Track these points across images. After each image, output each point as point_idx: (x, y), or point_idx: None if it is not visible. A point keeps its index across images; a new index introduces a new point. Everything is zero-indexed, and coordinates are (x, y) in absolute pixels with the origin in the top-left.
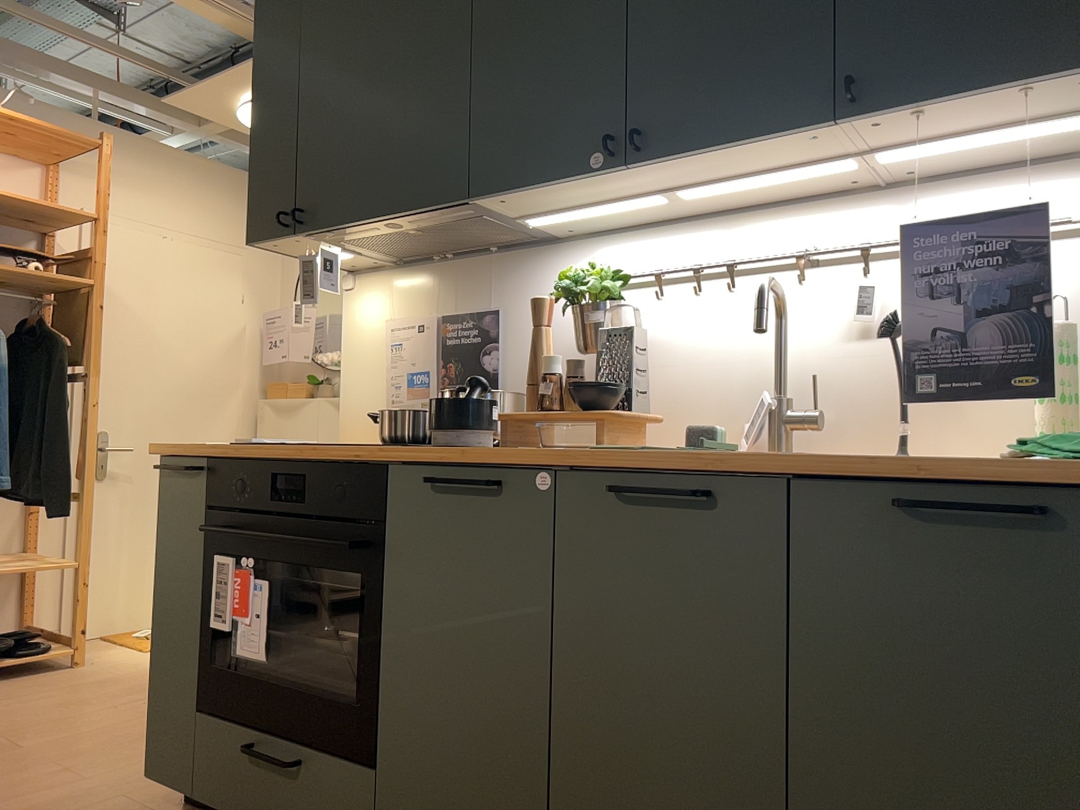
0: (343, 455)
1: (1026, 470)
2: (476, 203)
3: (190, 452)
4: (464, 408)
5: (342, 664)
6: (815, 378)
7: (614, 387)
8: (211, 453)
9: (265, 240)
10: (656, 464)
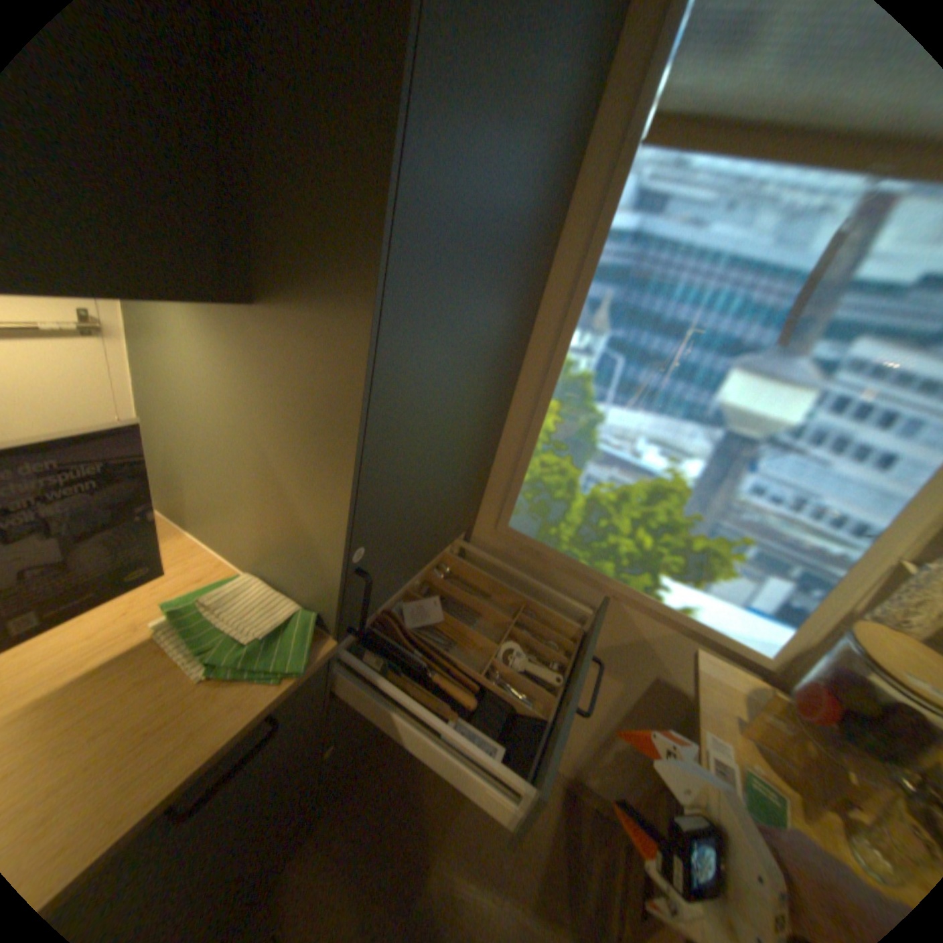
0: None
1: (265, 718)
2: None
3: None
4: None
5: None
6: None
7: None
8: None
9: None
10: None
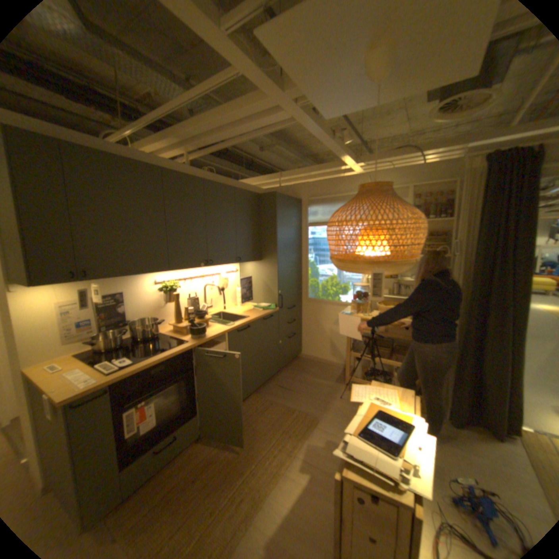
0: (176, 352)
1: (271, 312)
2: (163, 271)
3: (97, 389)
4: (204, 328)
5: (172, 407)
6: (212, 300)
7: (203, 312)
8: (107, 383)
9: (45, 284)
10: (240, 325)
